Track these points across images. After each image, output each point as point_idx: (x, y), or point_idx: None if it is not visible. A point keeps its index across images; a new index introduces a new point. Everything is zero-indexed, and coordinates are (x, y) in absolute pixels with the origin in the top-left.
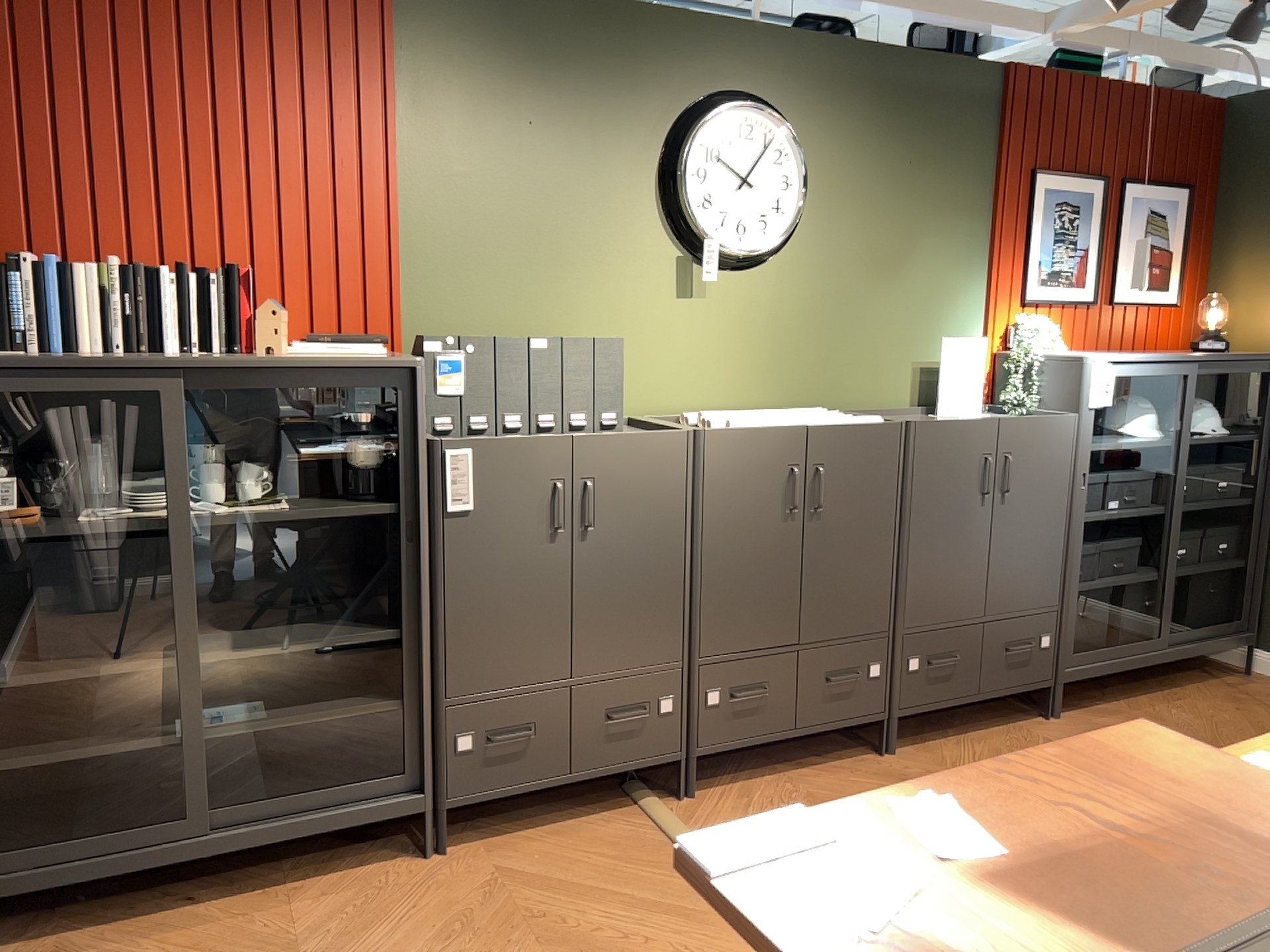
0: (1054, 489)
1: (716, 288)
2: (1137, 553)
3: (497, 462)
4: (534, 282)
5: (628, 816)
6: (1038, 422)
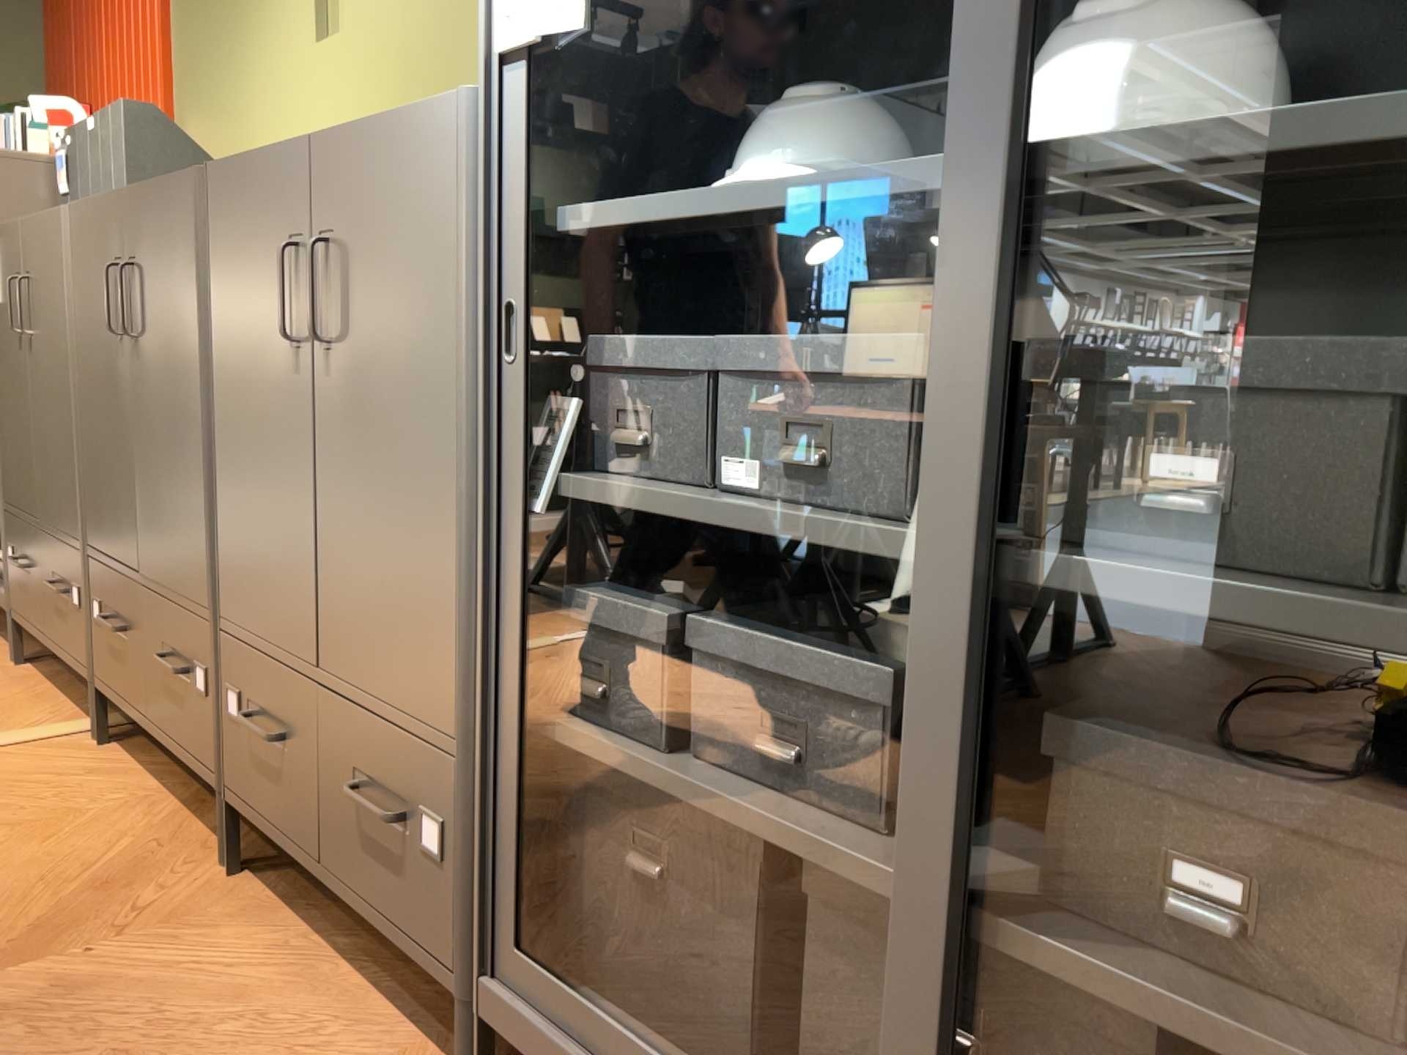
0: (419, 345)
1: (346, 16)
2: (887, 744)
3: (2, 254)
4: (230, 69)
5: (67, 721)
6: (374, 132)
